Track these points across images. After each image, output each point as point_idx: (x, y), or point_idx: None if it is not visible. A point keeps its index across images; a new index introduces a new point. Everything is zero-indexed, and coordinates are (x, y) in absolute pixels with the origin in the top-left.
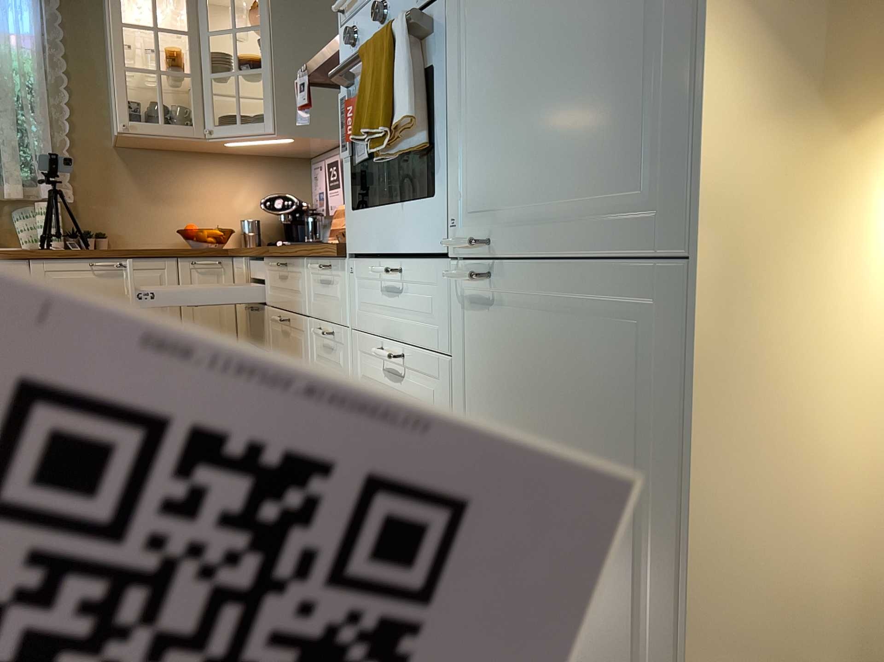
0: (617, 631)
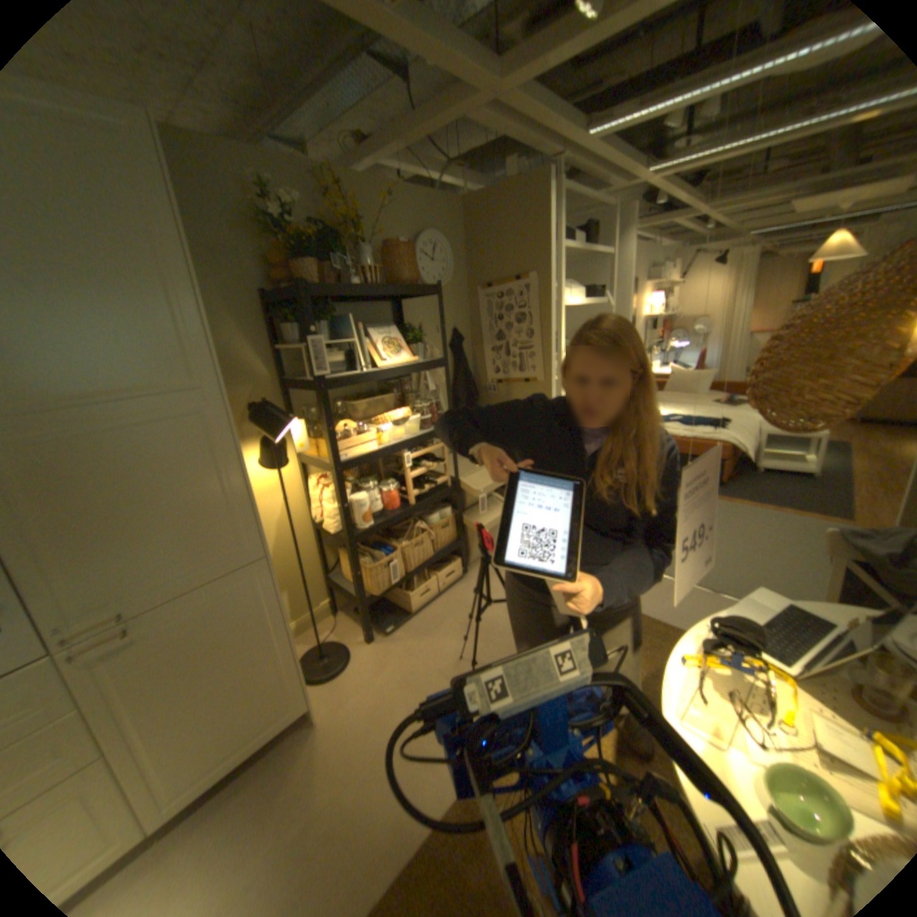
0: (260, 685)
